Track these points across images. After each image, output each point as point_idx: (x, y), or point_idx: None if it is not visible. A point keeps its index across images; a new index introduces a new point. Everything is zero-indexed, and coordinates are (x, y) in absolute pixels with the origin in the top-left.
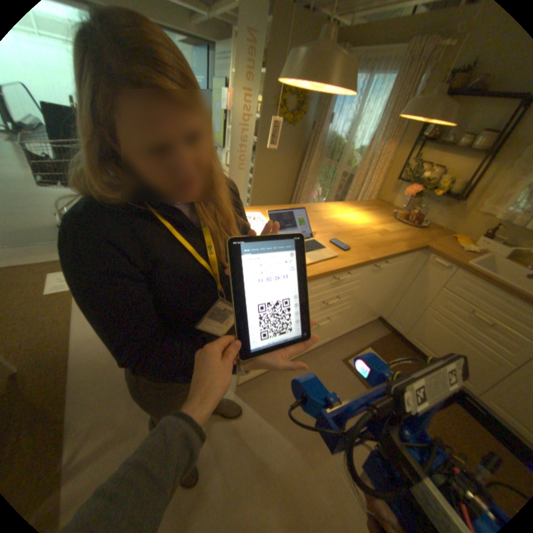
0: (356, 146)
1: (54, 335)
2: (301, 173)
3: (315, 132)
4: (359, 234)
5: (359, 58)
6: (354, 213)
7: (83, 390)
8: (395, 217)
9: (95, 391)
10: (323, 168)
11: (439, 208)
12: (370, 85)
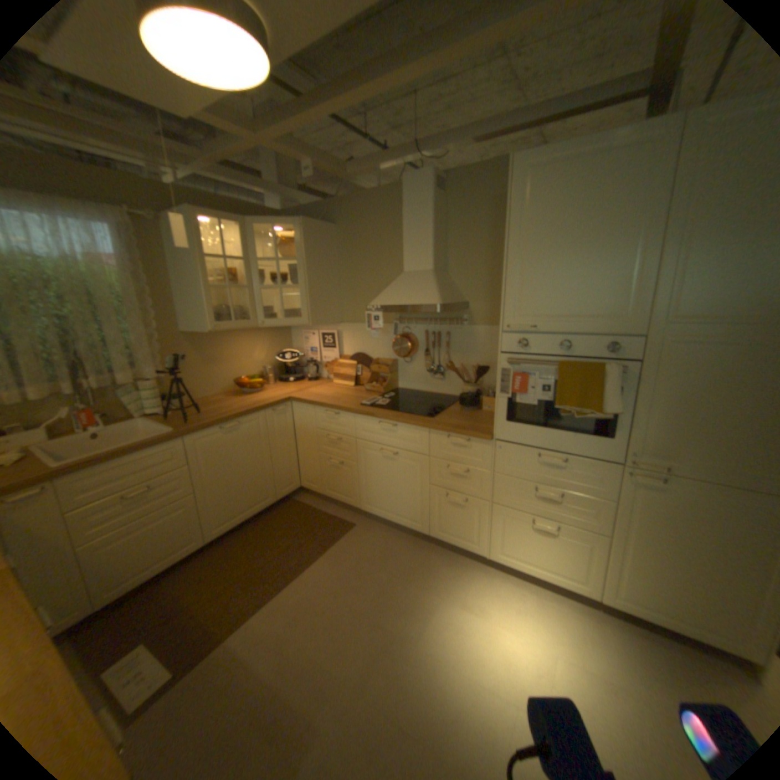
0: None
1: None
2: None
3: None
4: None
5: None
6: None
7: None
8: None
9: None
10: None
11: None
12: None
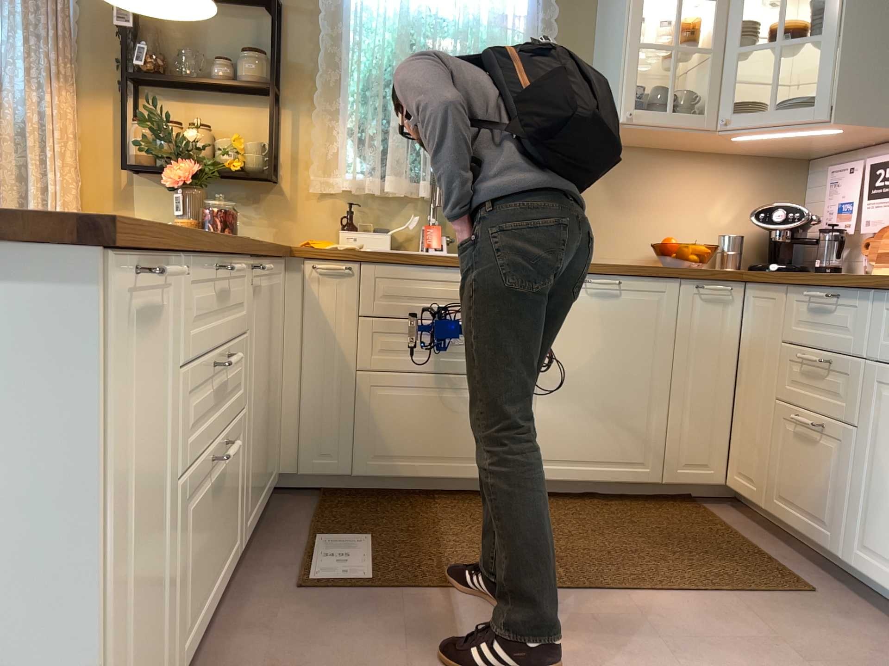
0: None
1: None
2: None
3: None
4: None
5: None
6: None
7: None
8: None
9: None
10: None
11: (242, 212)
12: None
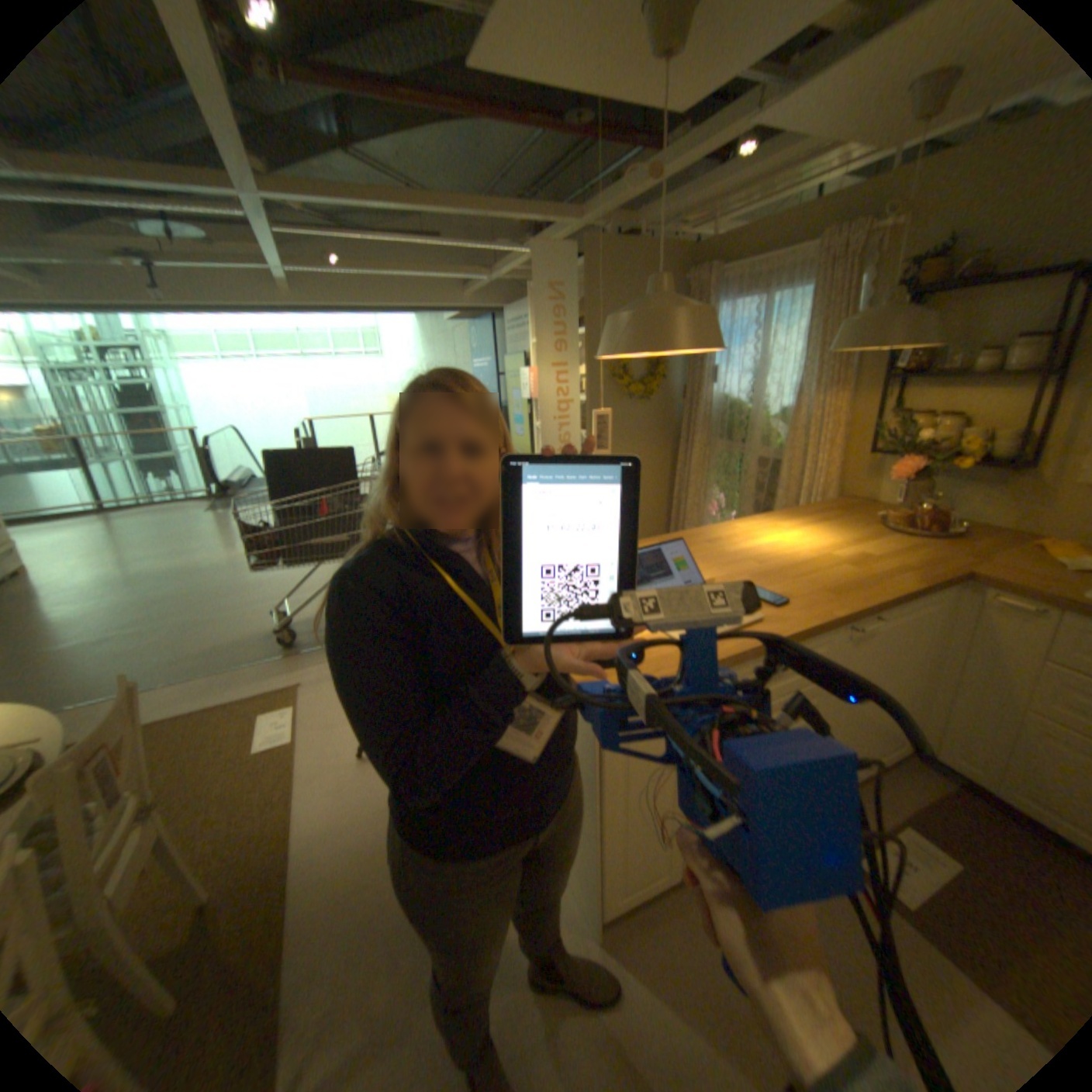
0: (773, 410)
1: (266, 829)
2: (677, 474)
3: (689, 402)
4: (807, 571)
5: (741, 277)
6: (793, 532)
7: (311, 938)
8: (885, 526)
9: (331, 941)
10: (718, 458)
11: (984, 492)
12: (772, 310)
